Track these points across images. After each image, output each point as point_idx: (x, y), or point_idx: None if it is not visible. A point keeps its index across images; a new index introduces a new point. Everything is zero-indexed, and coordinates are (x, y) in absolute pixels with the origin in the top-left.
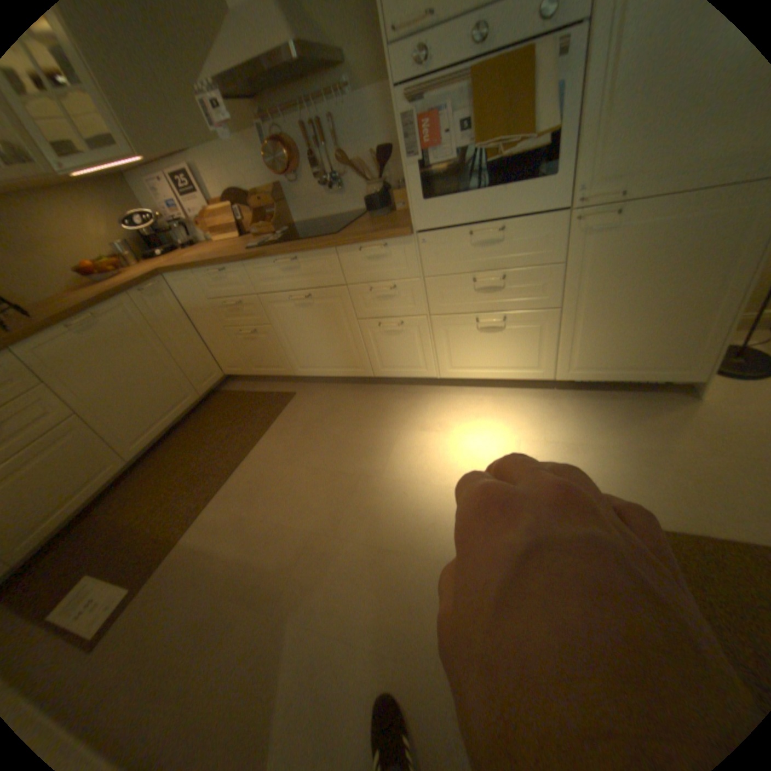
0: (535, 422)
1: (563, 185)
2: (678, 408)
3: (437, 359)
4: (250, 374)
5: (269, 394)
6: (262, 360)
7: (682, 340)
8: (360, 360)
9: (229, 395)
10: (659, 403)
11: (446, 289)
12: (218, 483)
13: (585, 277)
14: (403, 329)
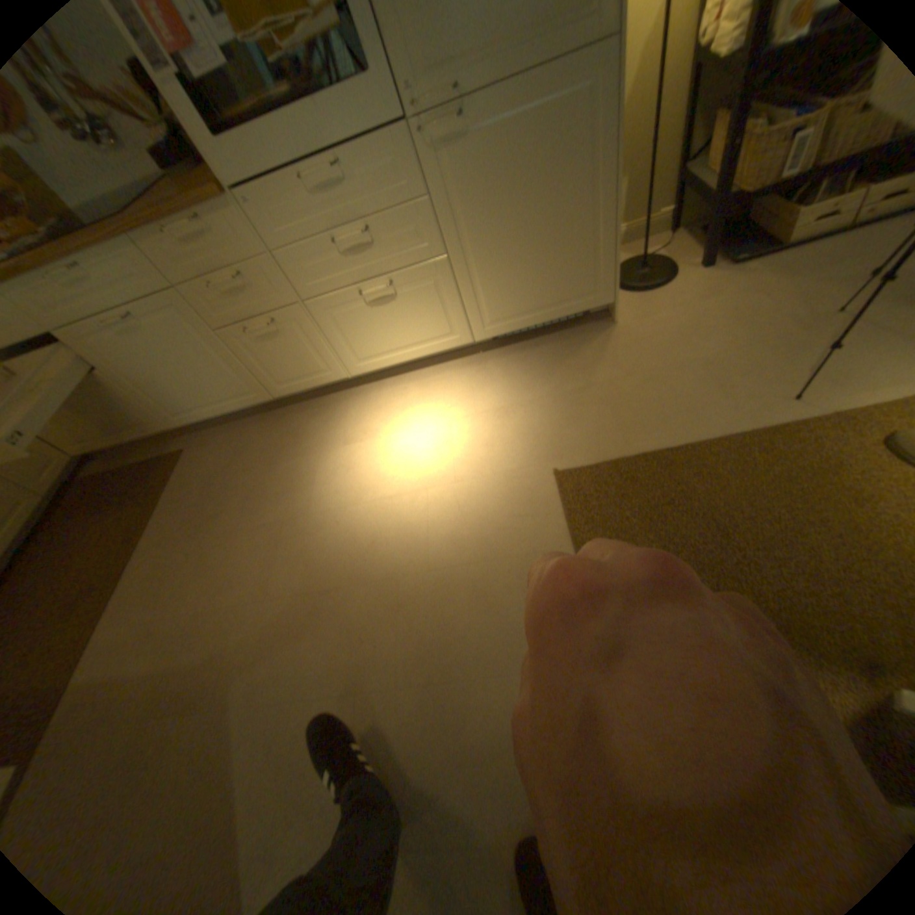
0: (464, 396)
1: (382, 87)
2: (595, 338)
3: (339, 356)
4: (110, 446)
5: (148, 463)
6: (115, 423)
7: (577, 262)
8: (246, 383)
9: (92, 483)
10: (579, 337)
11: (306, 262)
12: (105, 597)
13: (456, 209)
14: (280, 329)
